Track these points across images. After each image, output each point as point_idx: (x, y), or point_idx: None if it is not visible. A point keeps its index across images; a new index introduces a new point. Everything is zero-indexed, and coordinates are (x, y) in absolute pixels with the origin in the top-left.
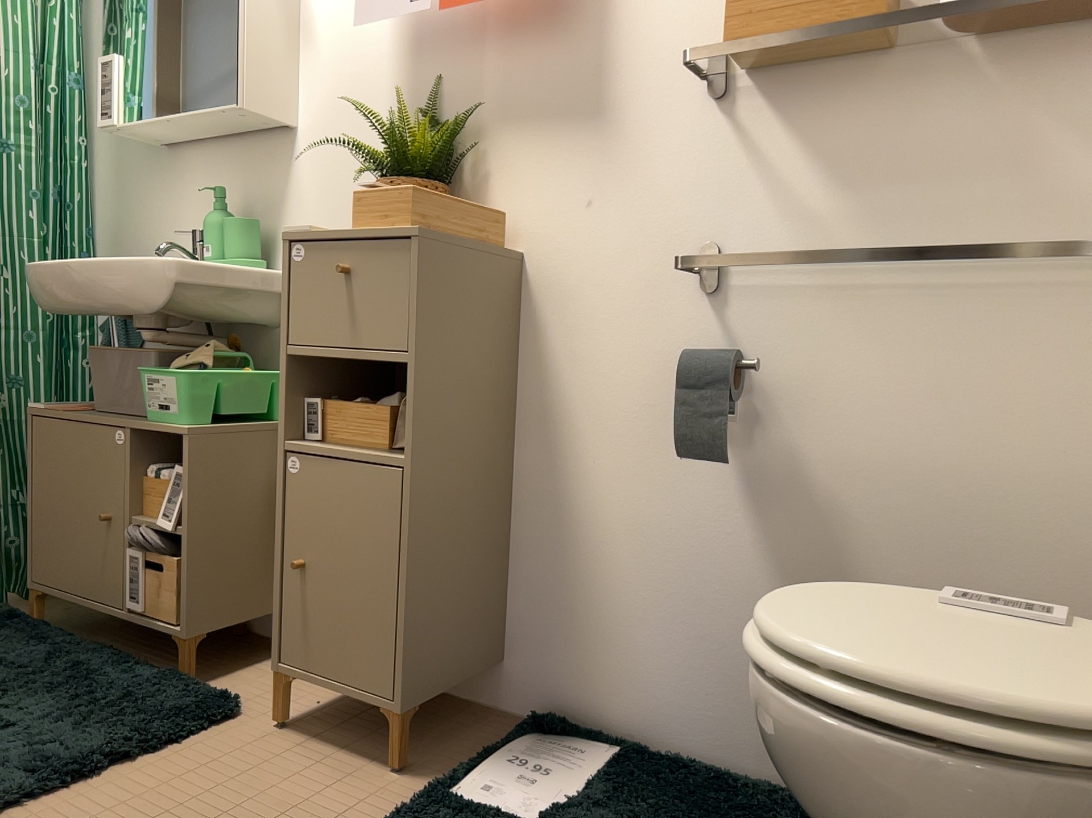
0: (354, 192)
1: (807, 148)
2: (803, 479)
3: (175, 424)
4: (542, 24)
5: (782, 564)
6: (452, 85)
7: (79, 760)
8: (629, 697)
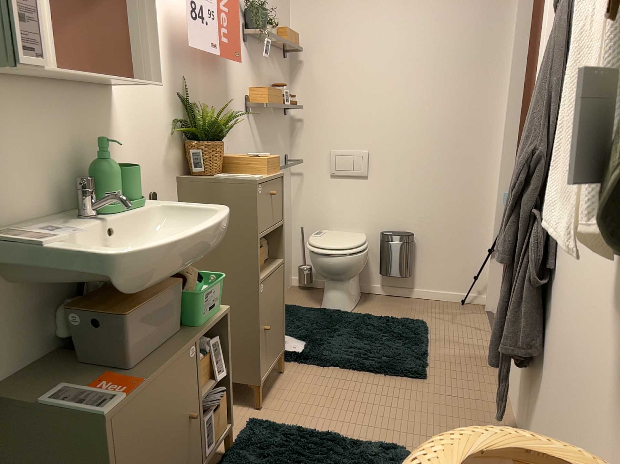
0: (153, 138)
1: (259, 132)
2: None
3: (217, 315)
4: (213, 64)
5: None
6: (188, 82)
7: (336, 434)
8: None
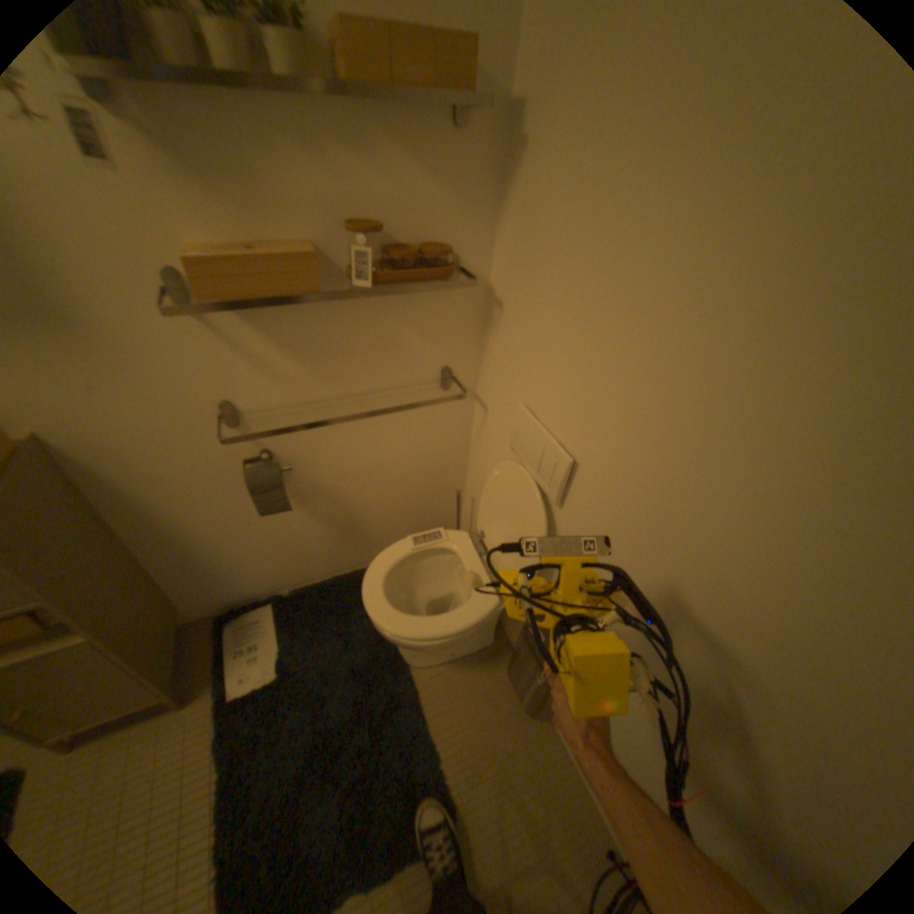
0: None
1: (278, 338)
2: (323, 488)
3: None
4: None
5: (321, 518)
6: None
7: None
8: (263, 586)
